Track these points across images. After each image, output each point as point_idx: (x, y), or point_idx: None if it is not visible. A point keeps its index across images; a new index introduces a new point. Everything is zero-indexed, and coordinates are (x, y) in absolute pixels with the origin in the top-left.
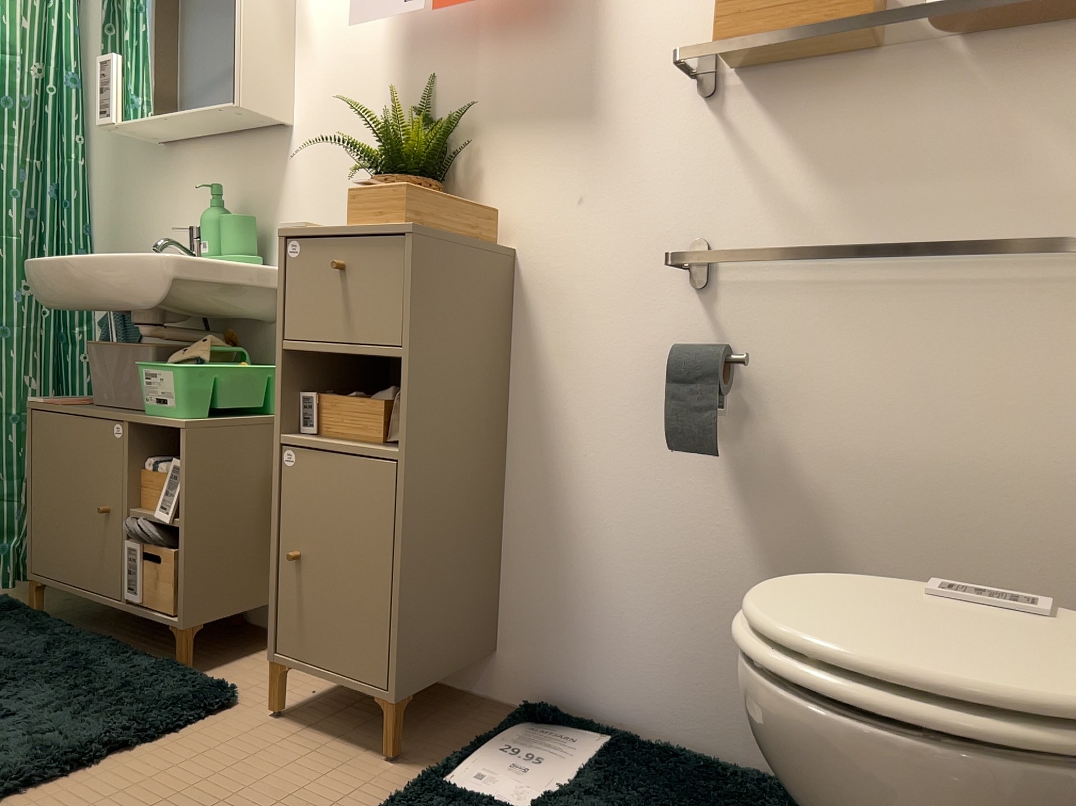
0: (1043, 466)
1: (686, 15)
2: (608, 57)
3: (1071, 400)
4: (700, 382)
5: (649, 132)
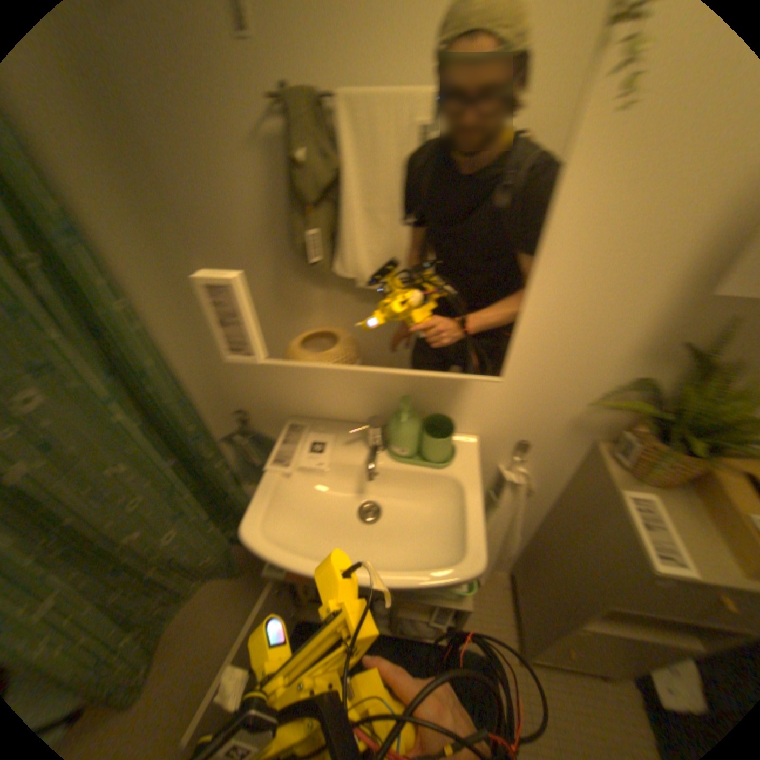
0: None
1: None
2: None
3: None
4: None
5: None
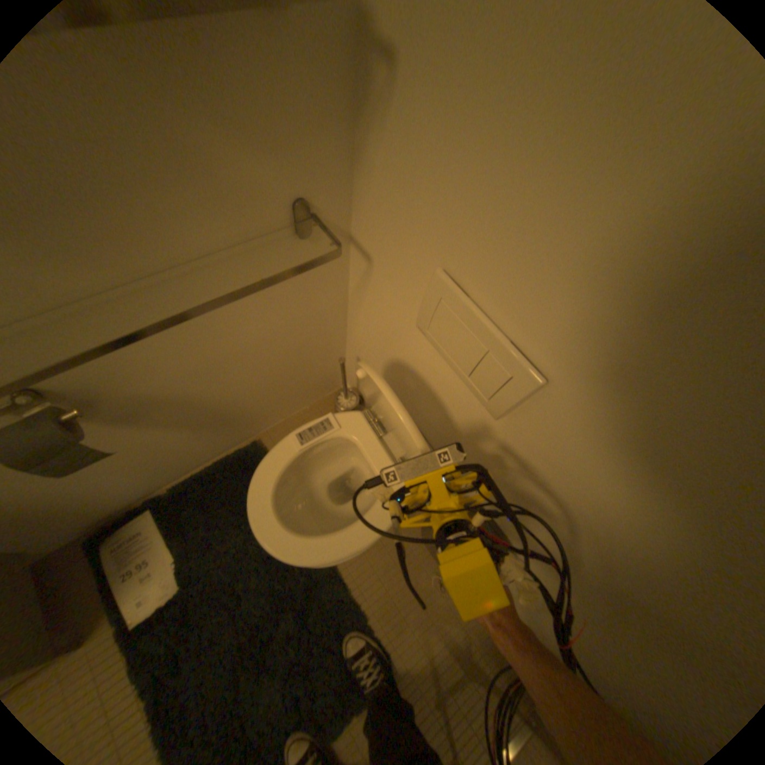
0: (285, 326)
1: None
2: None
3: (290, 297)
4: (61, 452)
5: None
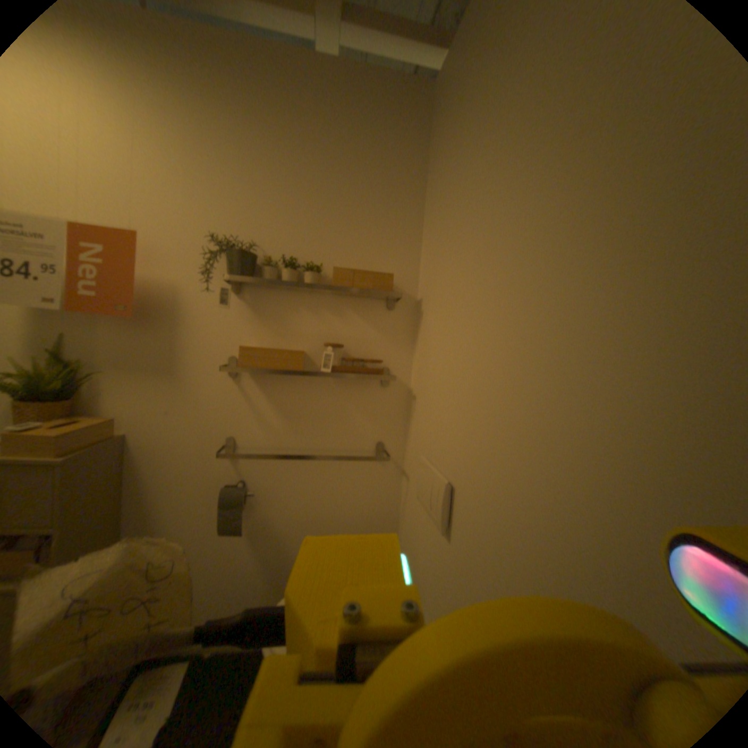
0: (358, 517)
1: (225, 336)
2: (183, 345)
3: (366, 495)
4: (236, 508)
5: (206, 385)
